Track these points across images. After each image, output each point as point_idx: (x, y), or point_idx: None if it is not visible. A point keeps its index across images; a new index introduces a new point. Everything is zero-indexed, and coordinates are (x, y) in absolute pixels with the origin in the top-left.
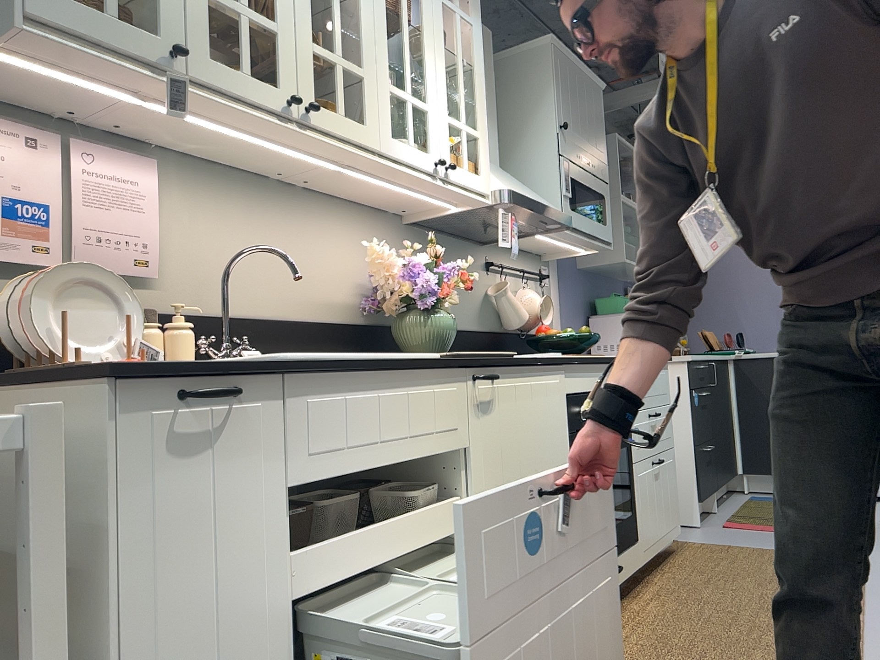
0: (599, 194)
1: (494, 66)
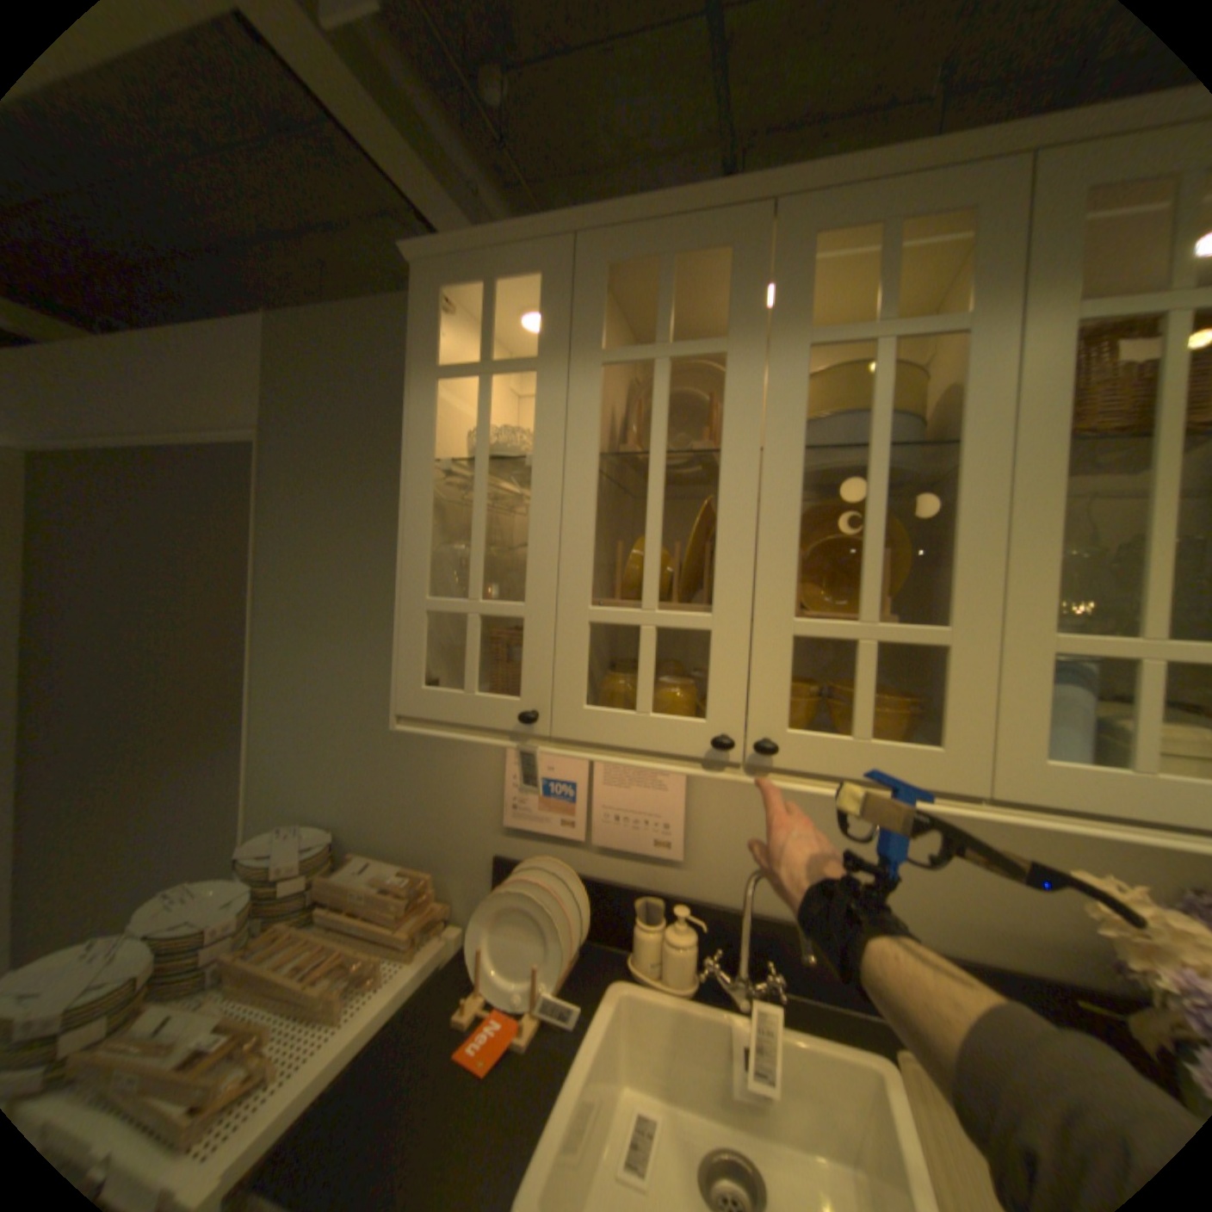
0: None
1: None
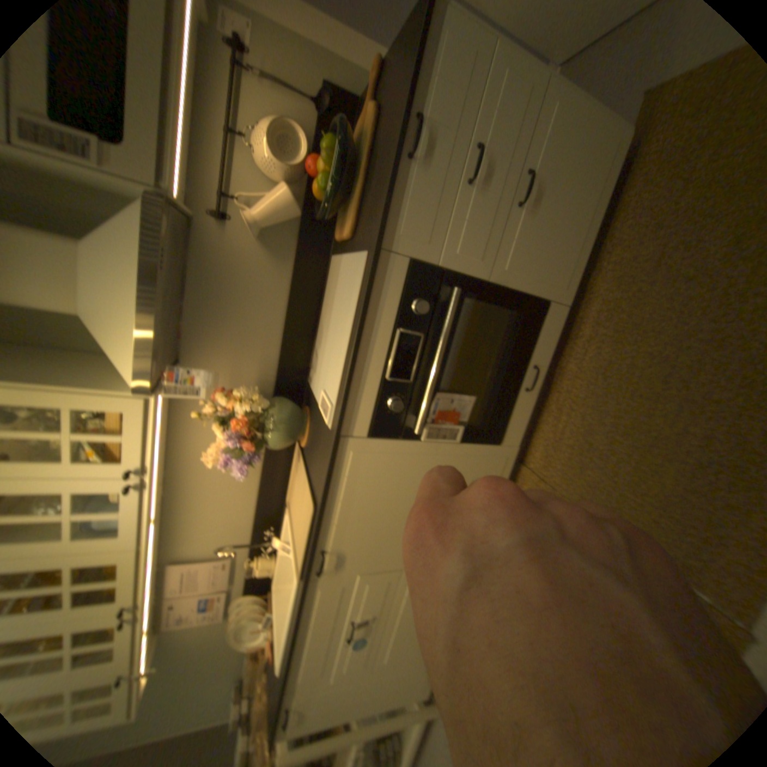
0: None
1: None
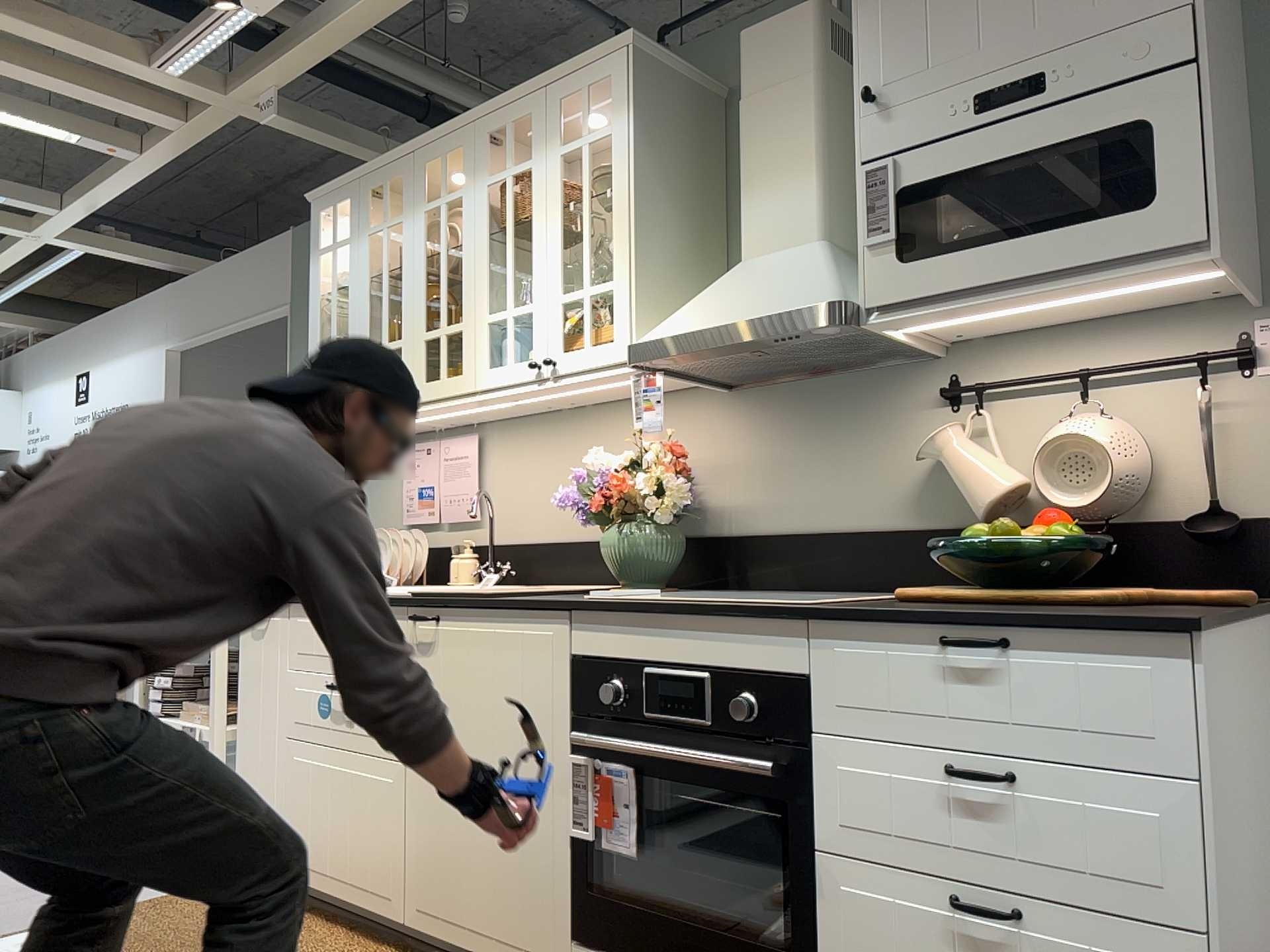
0: (1097, 134)
1: (819, 56)
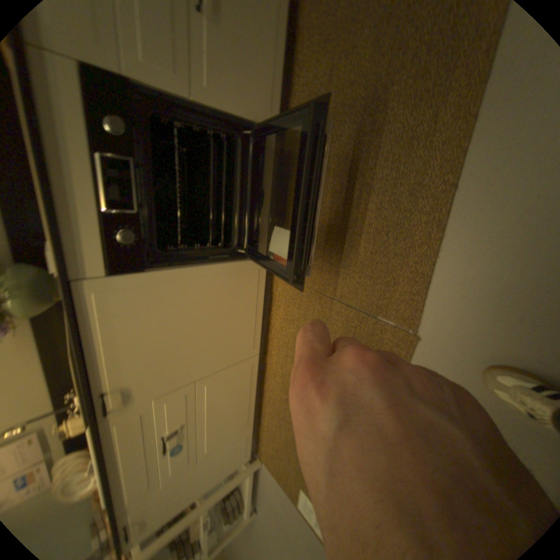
0: None
1: None
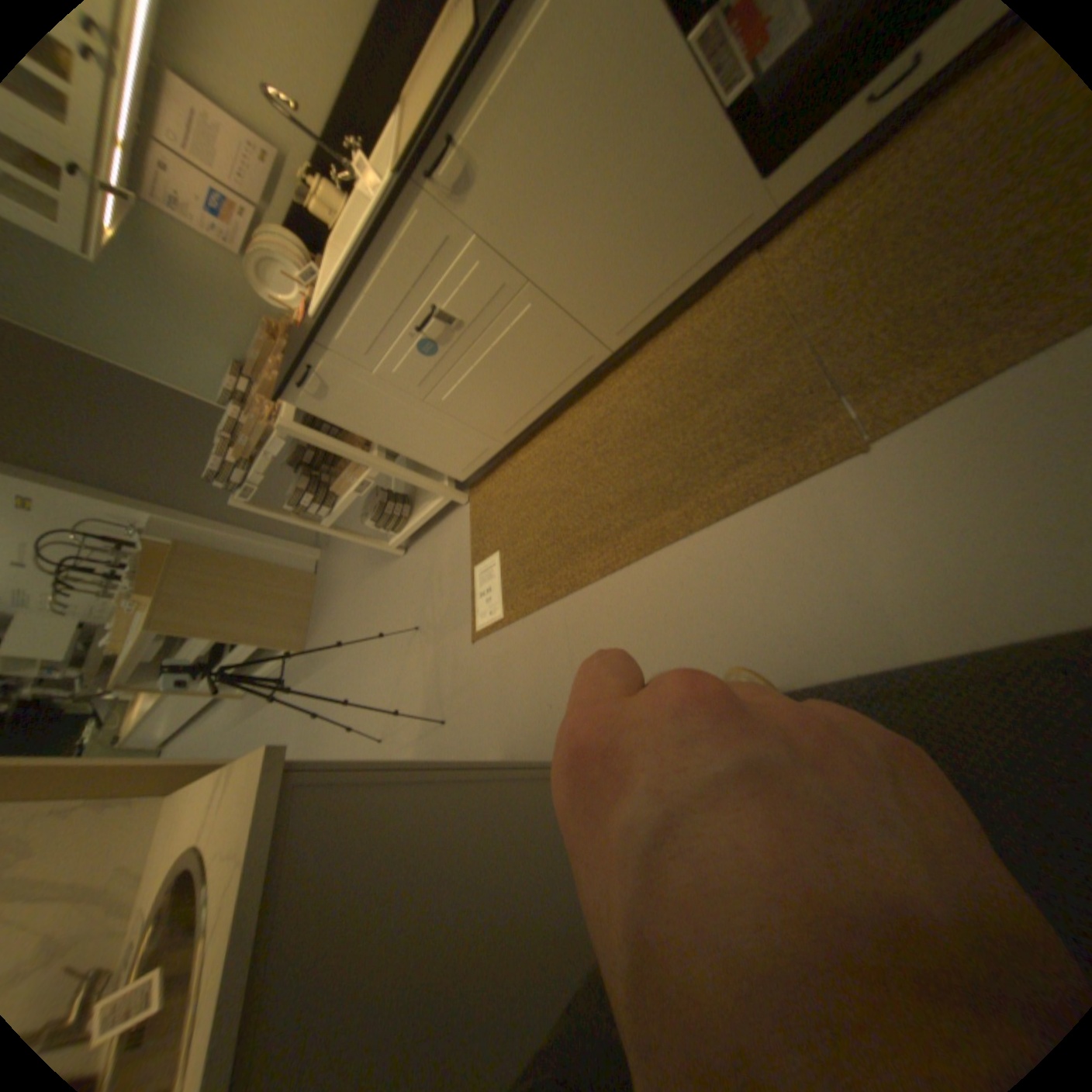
0: None
1: None
